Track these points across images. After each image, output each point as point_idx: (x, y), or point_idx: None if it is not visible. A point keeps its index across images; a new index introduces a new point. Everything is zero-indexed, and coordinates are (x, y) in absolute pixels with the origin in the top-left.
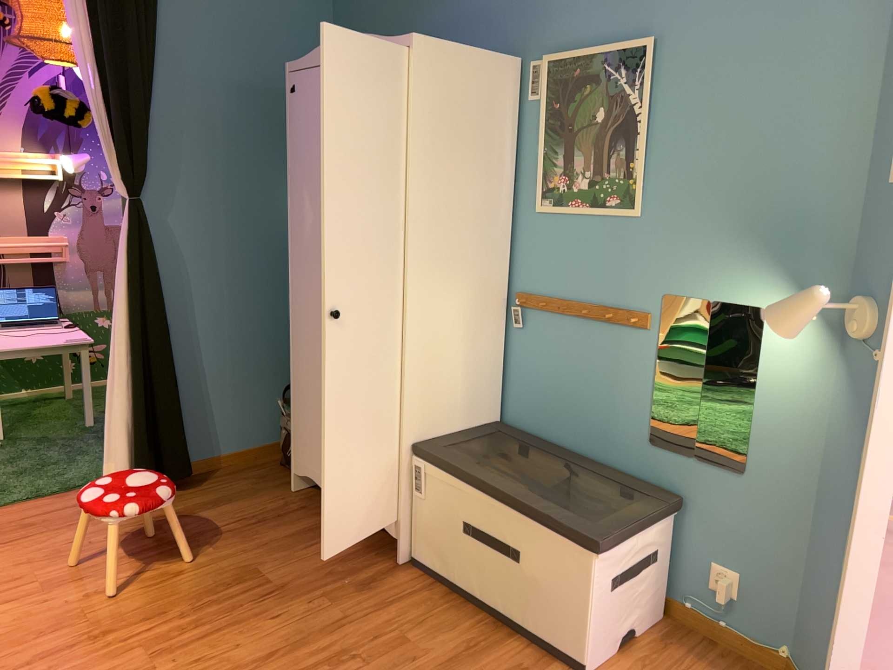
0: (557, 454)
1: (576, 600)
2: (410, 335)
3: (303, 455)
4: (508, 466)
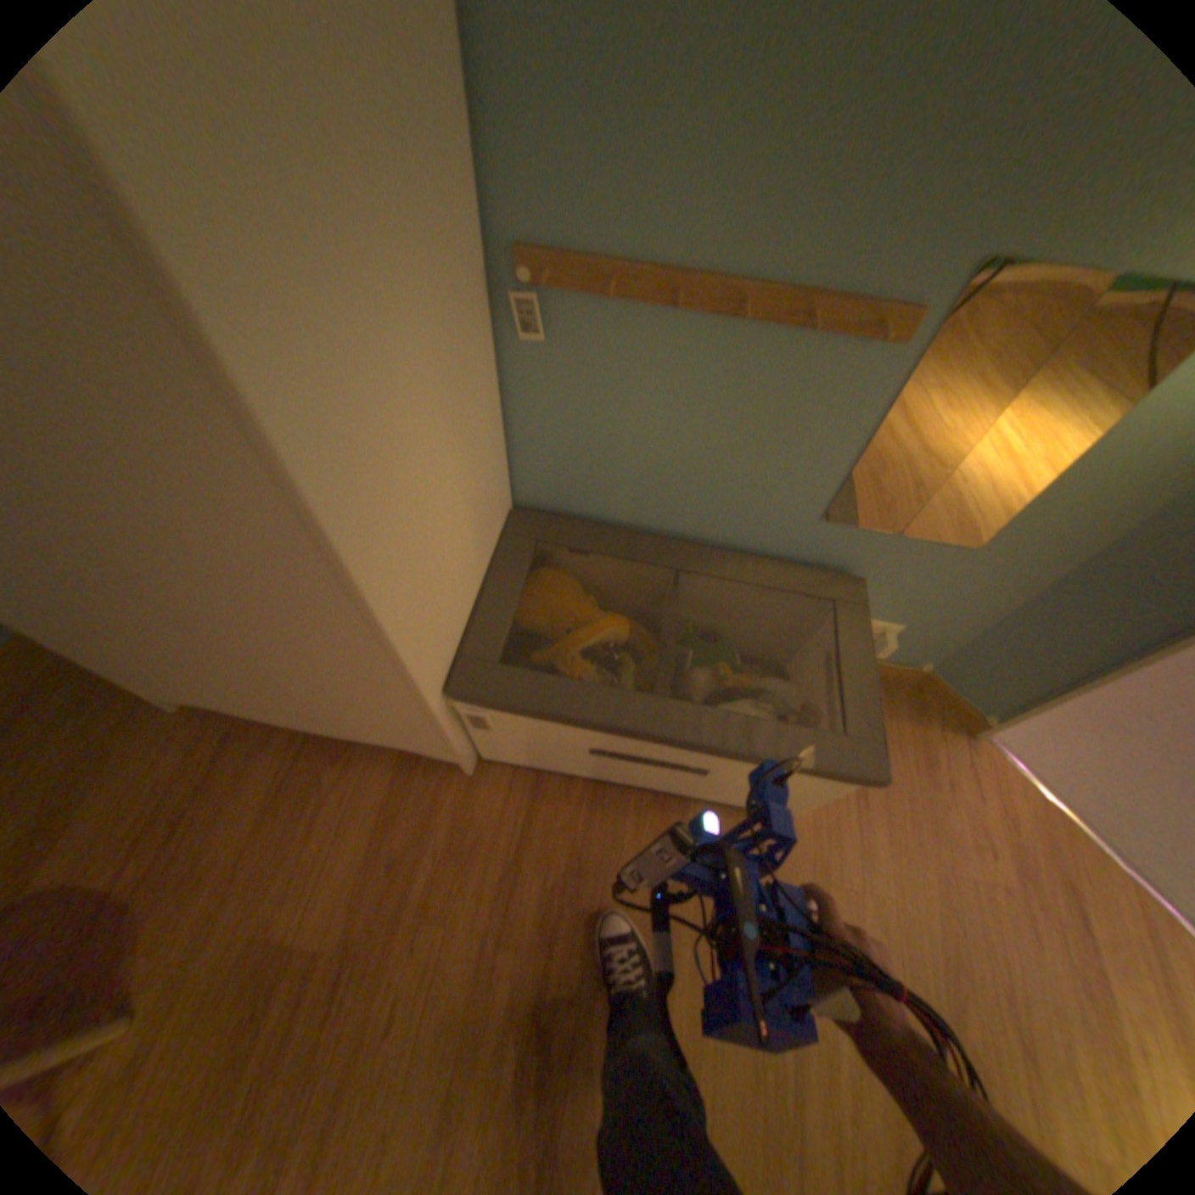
0: (666, 561)
1: (804, 794)
2: (370, 564)
3: (160, 688)
4: (599, 612)
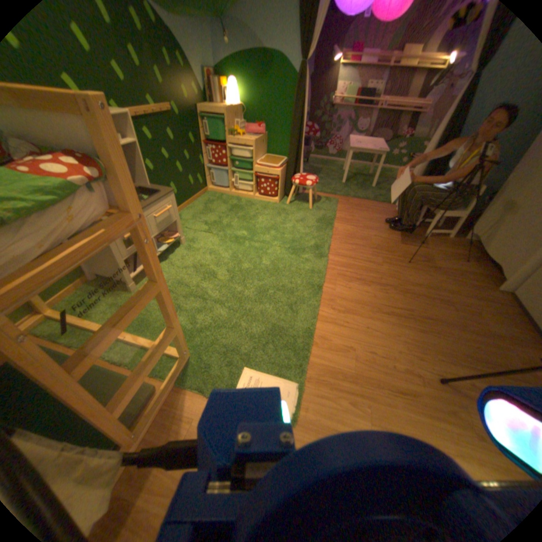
0: None
1: None
2: None
3: (478, 226)
4: None
